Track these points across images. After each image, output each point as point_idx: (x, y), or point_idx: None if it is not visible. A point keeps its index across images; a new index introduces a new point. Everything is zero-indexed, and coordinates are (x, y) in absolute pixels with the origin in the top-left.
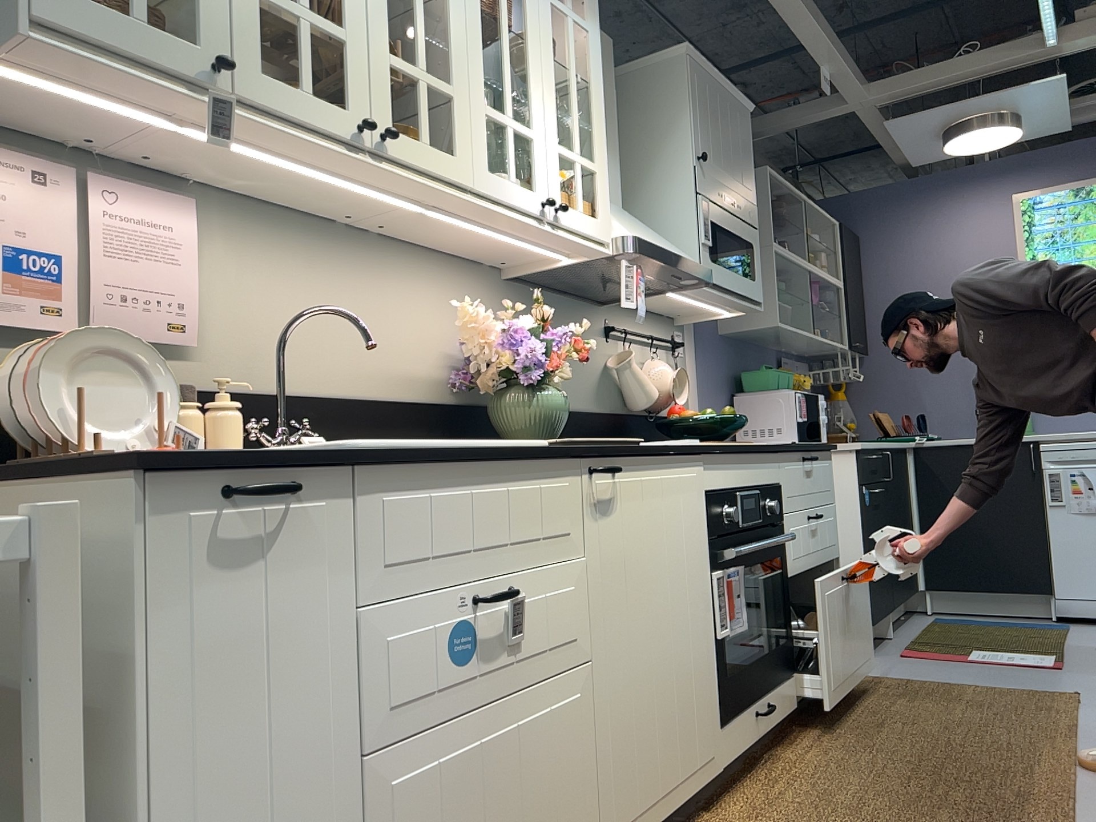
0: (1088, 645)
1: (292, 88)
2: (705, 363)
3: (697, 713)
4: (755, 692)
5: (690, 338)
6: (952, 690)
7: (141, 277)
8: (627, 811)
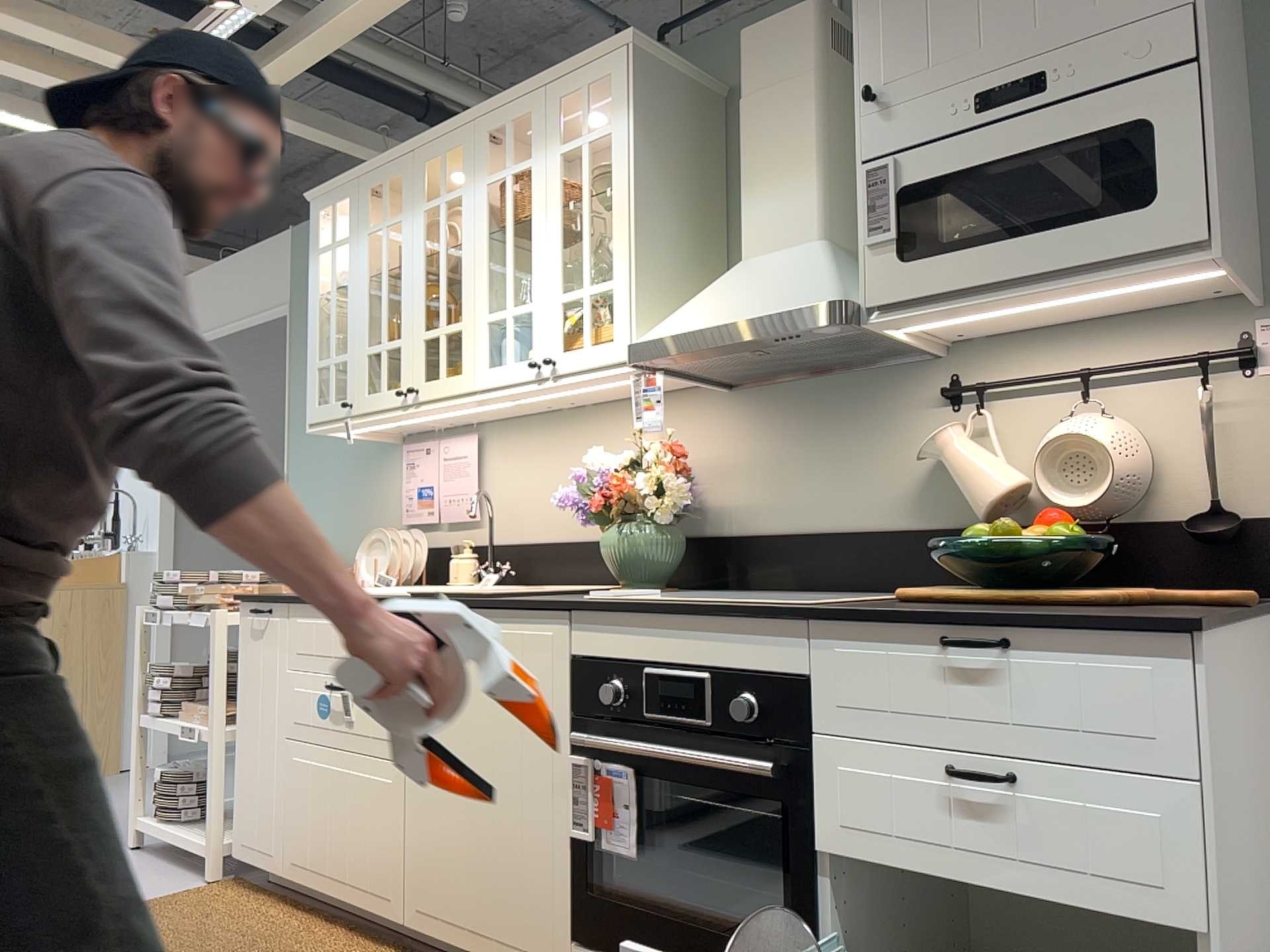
0: None
1: (377, 393)
2: None
3: (525, 892)
4: None
5: None
6: None
7: (453, 487)
8: (428, 904)
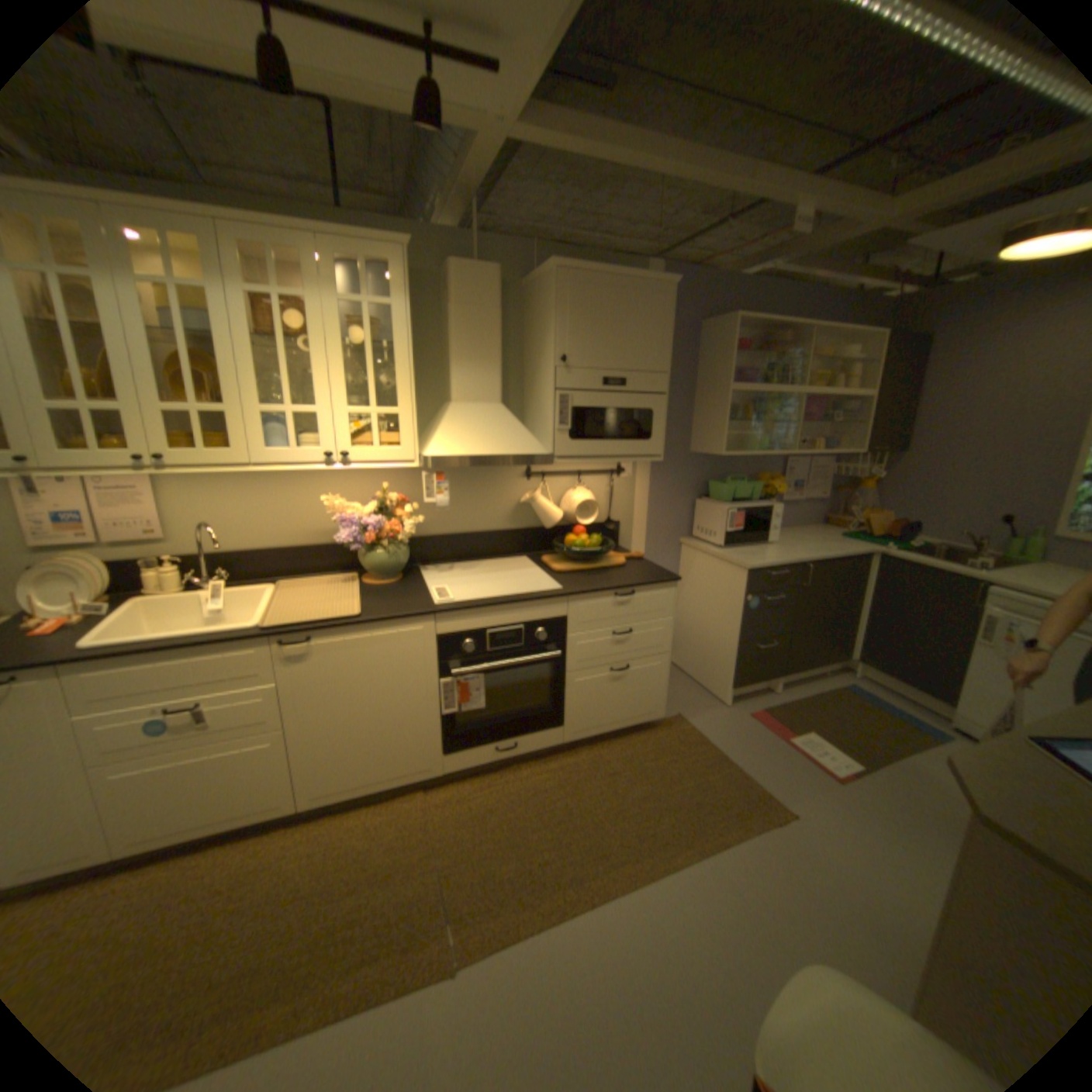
0: (923, 772)
1: (84, 452)
2: (659, 478)
3: (409, 750)
4: (496, 738)
5: (640, 463)
6: (714, 768)
7: (123, 514)
8: (323, 791)
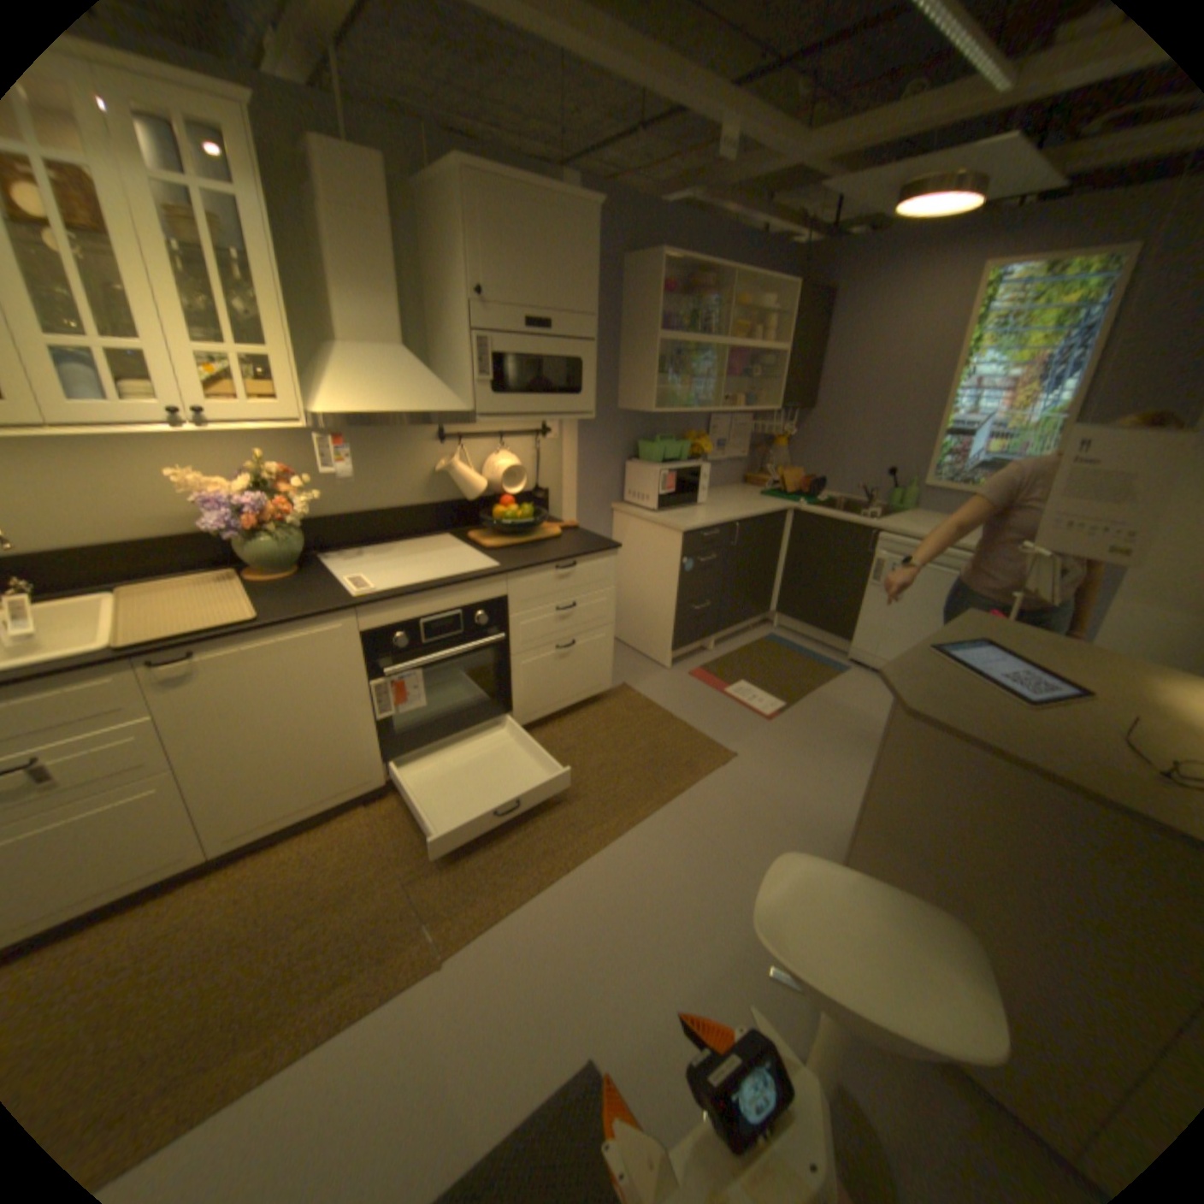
0: (828, 699)
1: None
2: (587, 439)
3: (342, 765)
4: (441, 735)
5: (567, 421)
6: (661, 726)
7: None
8: (239, 829)
